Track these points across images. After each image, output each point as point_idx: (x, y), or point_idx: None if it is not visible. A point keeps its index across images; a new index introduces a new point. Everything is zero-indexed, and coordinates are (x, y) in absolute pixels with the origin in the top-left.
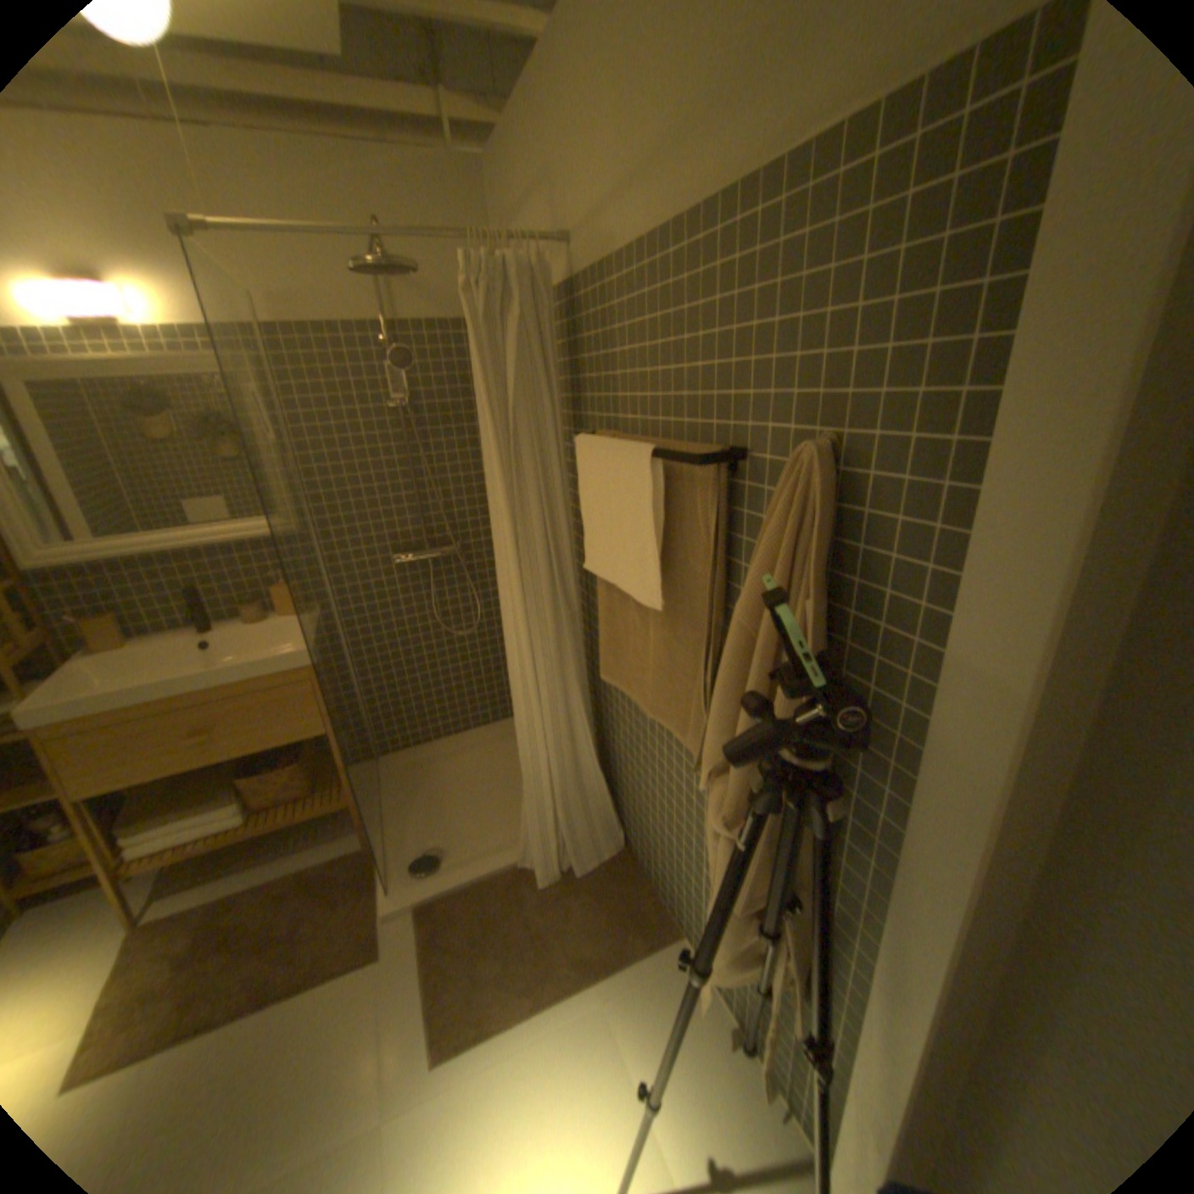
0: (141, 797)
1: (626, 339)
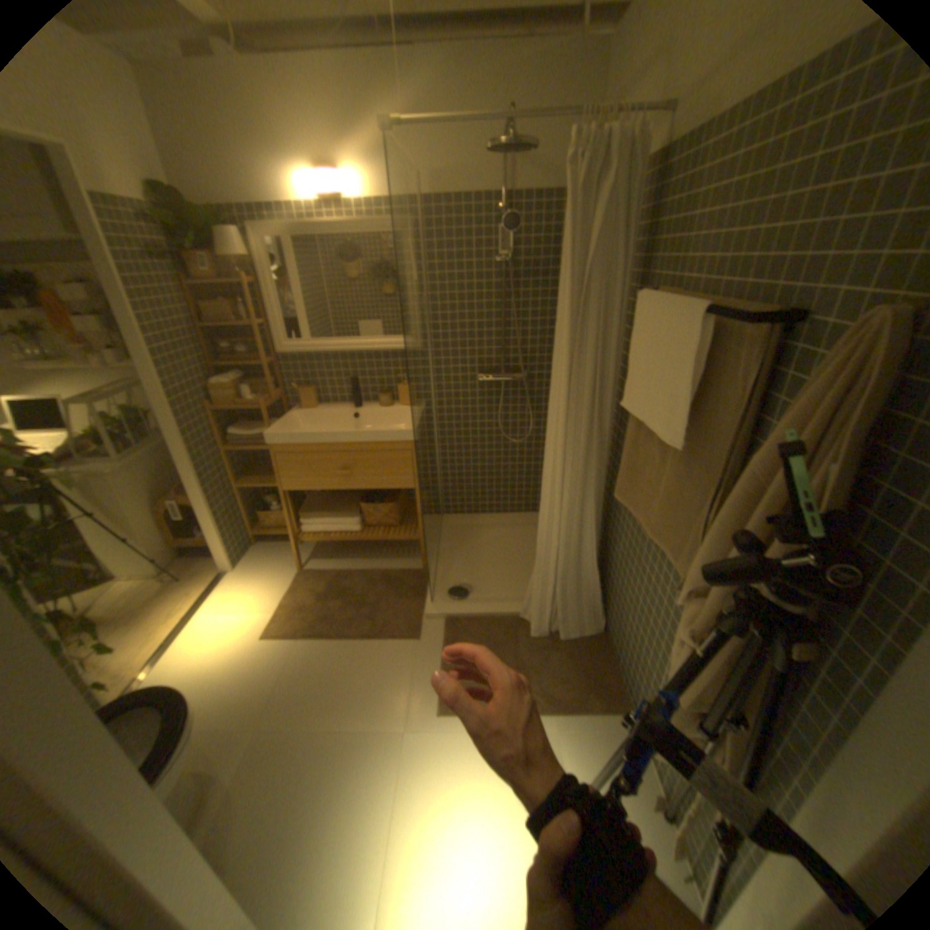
0: (312, 498)
1: (707, 201)
